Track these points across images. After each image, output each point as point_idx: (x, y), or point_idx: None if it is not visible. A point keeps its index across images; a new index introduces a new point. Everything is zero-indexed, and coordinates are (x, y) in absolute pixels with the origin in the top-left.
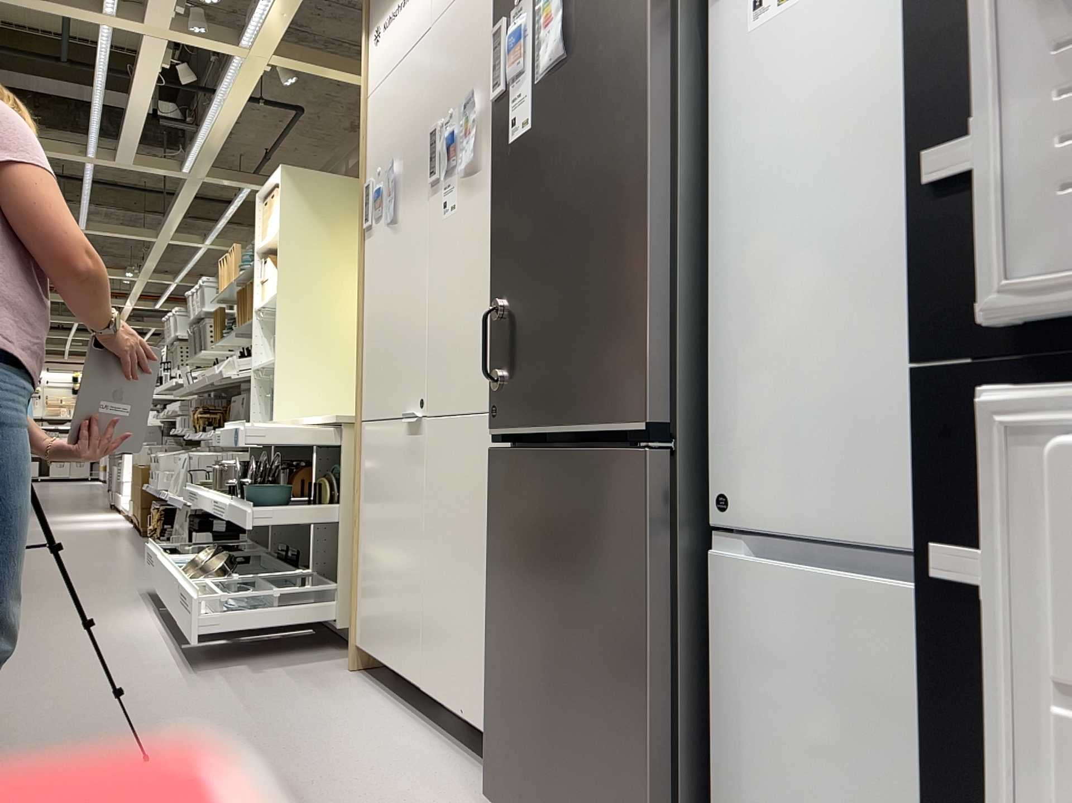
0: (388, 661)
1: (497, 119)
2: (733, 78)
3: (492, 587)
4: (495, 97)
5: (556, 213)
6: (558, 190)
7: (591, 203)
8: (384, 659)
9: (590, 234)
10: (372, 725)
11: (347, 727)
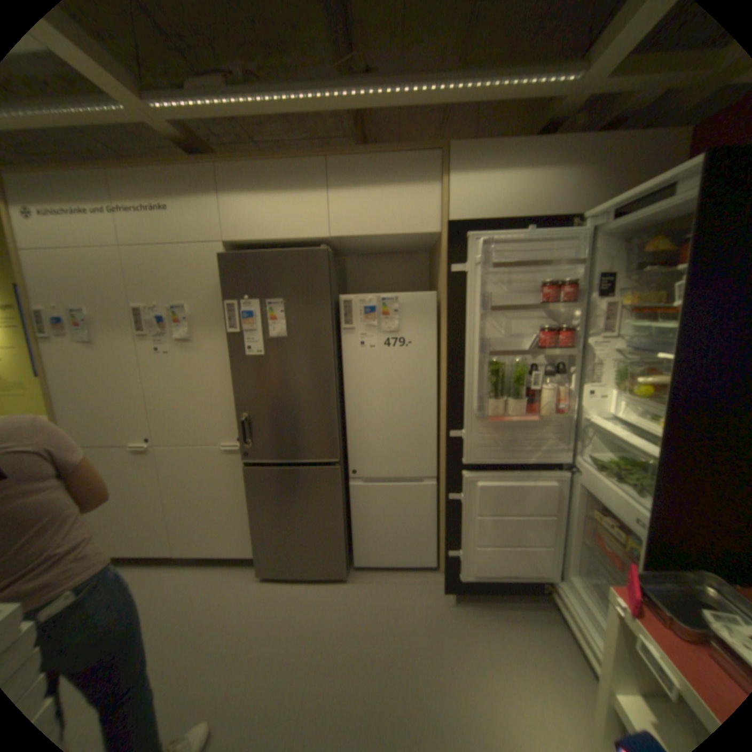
0: (132, 554)
1: (233, 341)
2: (352, 360)
3: (252, 512)
4: (232, 331)
5: (286, 391)
6: (286, 383)
7: (306, 392)
8: (127, 554)
9: (306, 402)
10: (152, 585)
11: (141, 593)
